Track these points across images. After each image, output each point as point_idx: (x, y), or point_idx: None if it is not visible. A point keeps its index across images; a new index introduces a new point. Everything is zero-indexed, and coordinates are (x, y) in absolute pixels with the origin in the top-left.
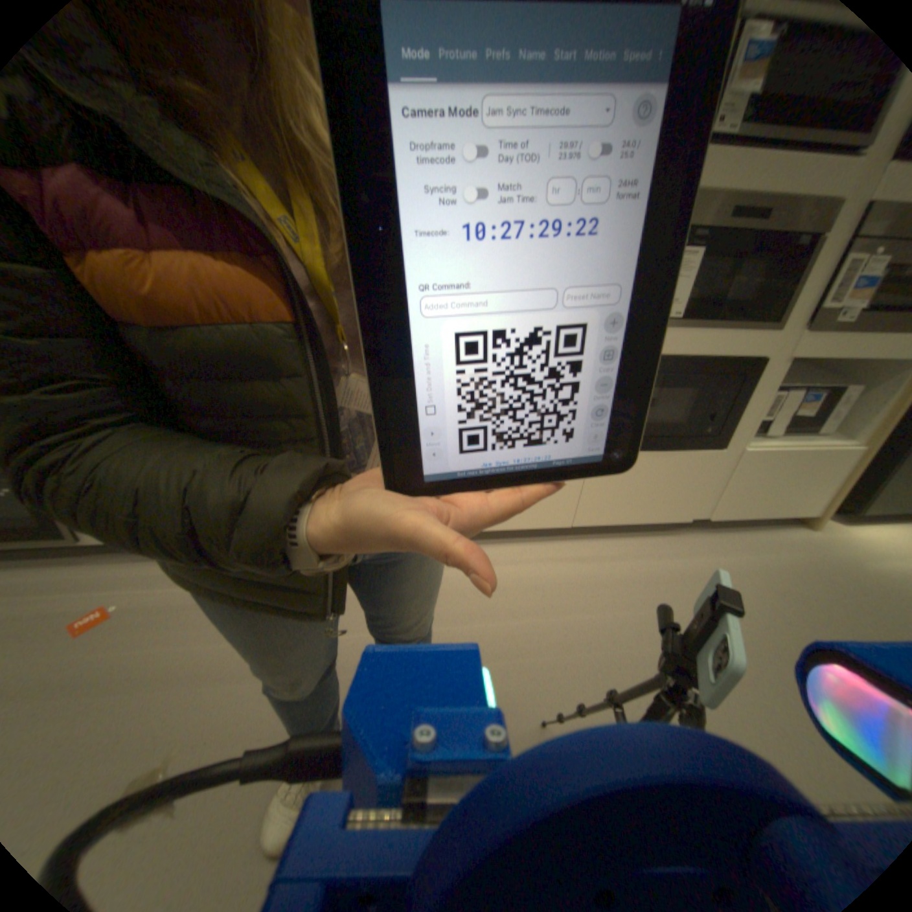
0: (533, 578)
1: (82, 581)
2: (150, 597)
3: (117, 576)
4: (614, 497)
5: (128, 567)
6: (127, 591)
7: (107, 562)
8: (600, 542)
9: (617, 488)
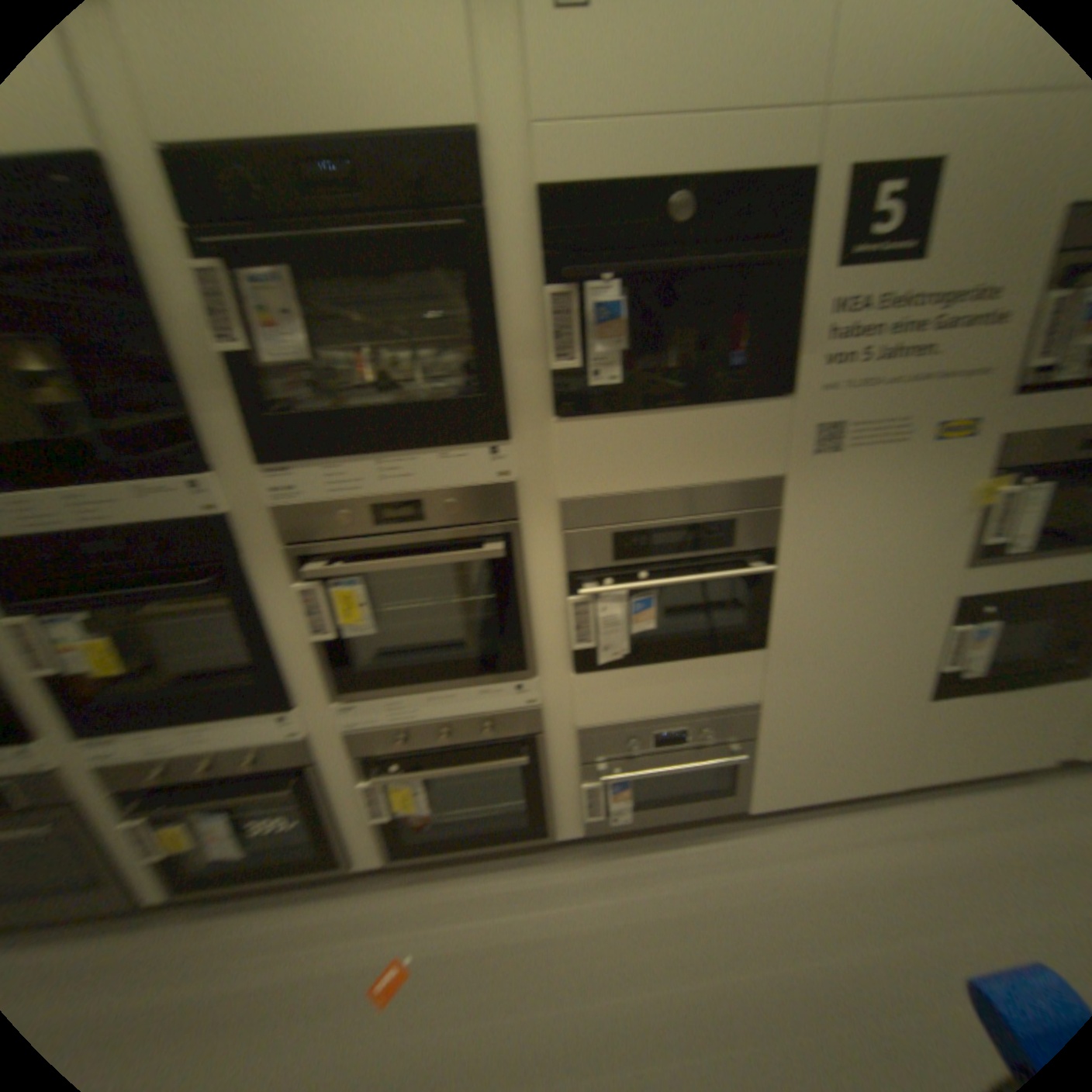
0: (884, 871)
1: (356, 924)
2: (439, 942)
3: (391, 913)
4: (956, 750)
5: (398, 897)
6: (411, 936)
7: (372, 892)
8: (941, 804)
9: (959, 739)
